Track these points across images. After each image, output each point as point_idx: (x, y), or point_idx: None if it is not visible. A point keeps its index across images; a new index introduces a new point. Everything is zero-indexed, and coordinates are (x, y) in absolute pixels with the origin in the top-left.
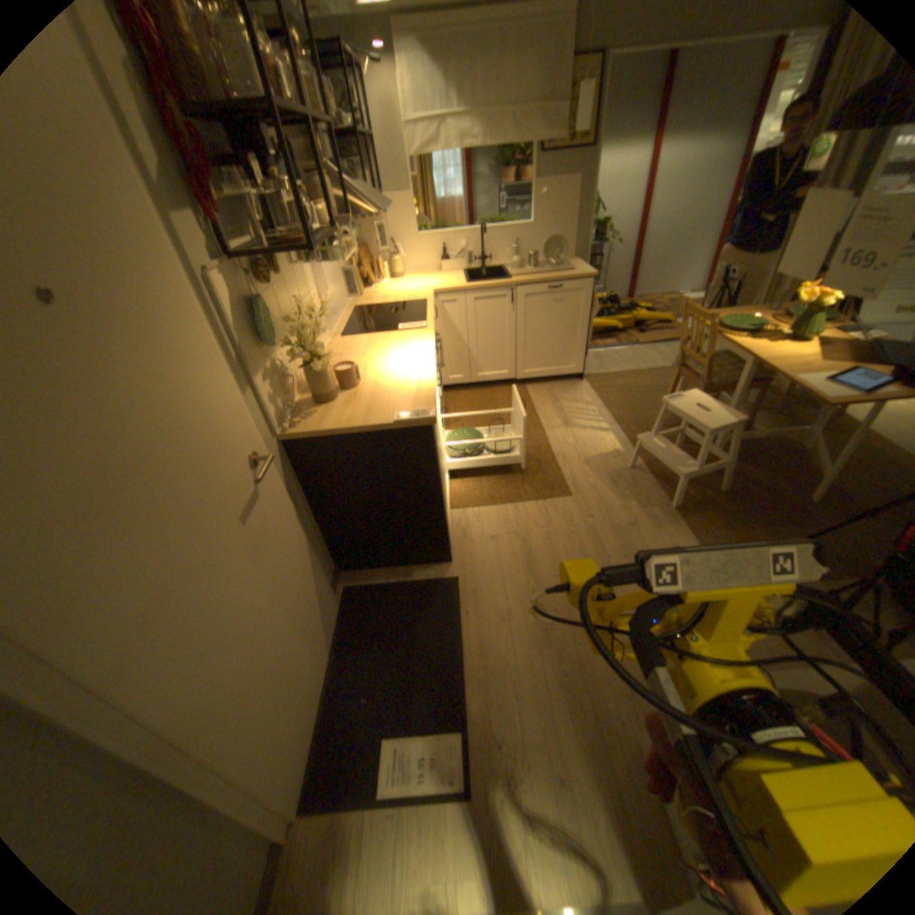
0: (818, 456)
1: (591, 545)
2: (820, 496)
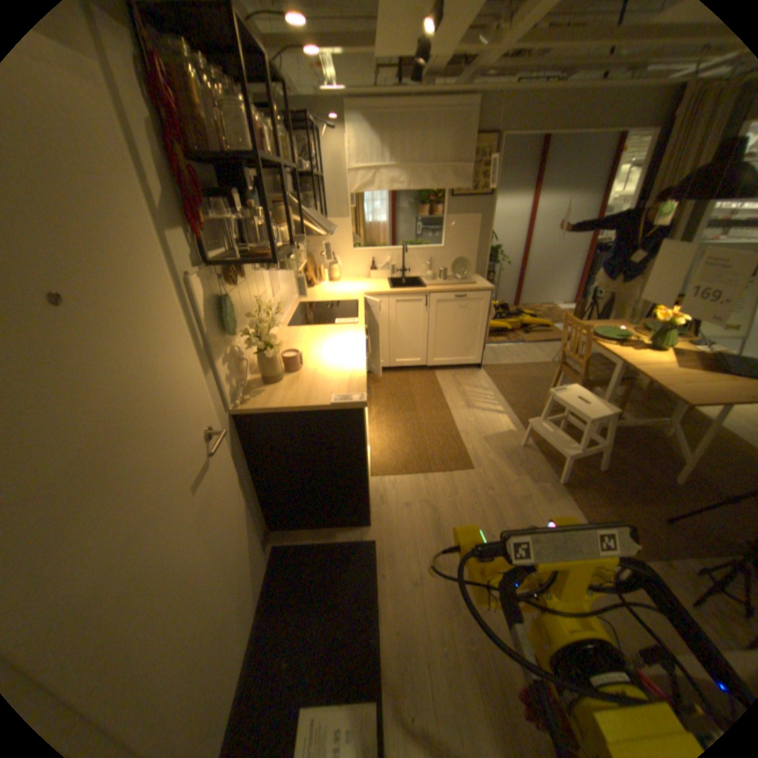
0: (679, 443)
1: (493, 515)
2: (684, 478)
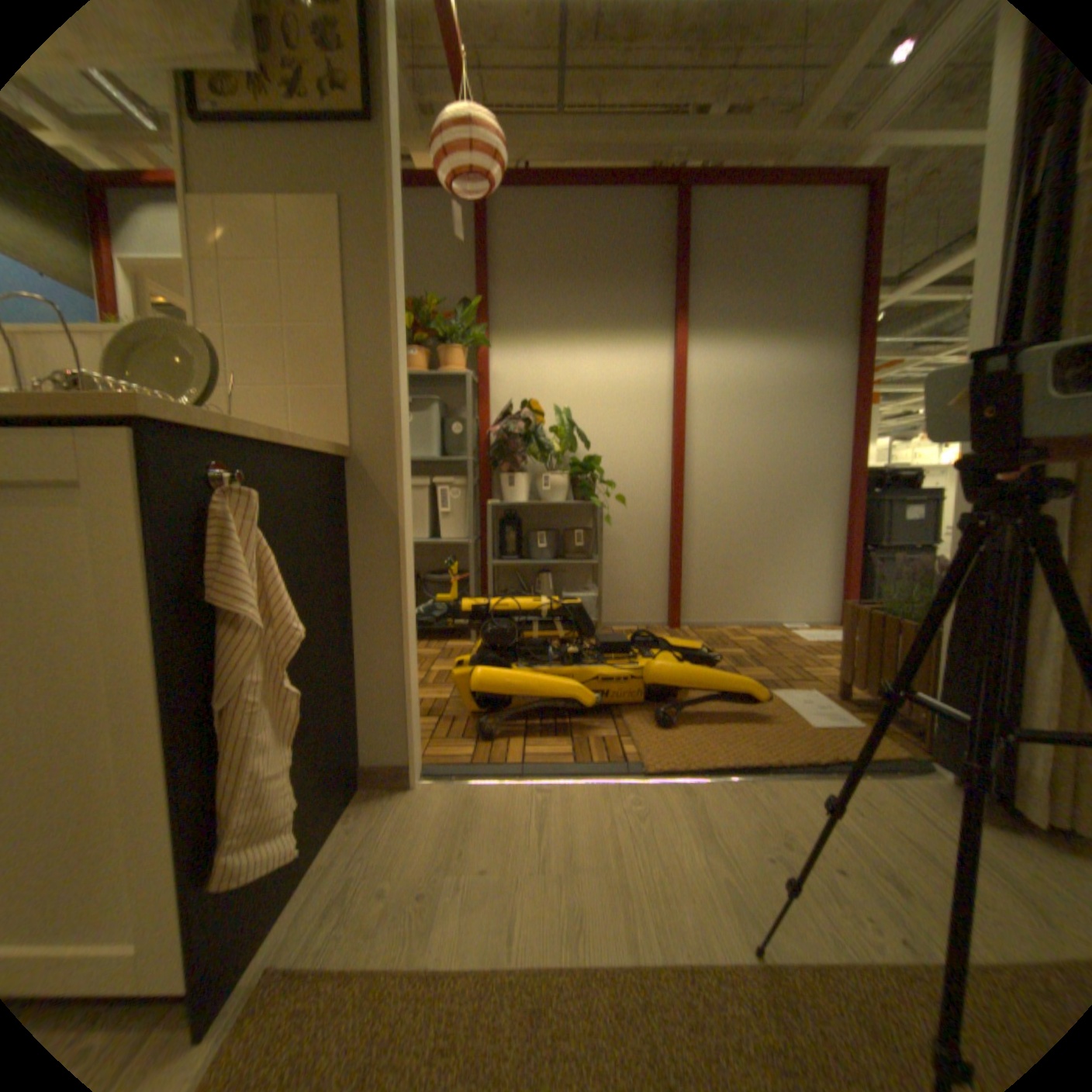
0: None
1: None
2: None
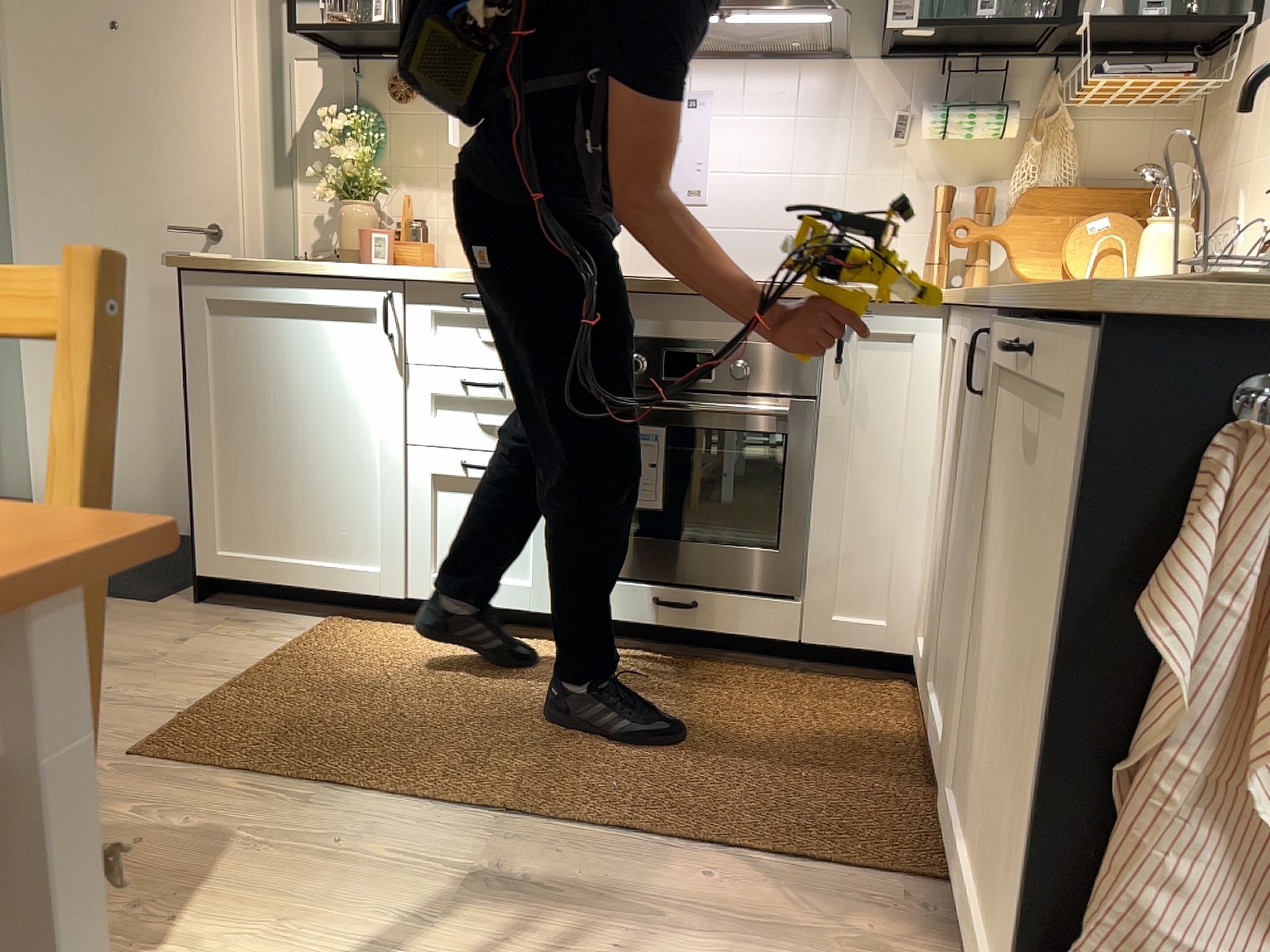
0: None
1: None
2: None
